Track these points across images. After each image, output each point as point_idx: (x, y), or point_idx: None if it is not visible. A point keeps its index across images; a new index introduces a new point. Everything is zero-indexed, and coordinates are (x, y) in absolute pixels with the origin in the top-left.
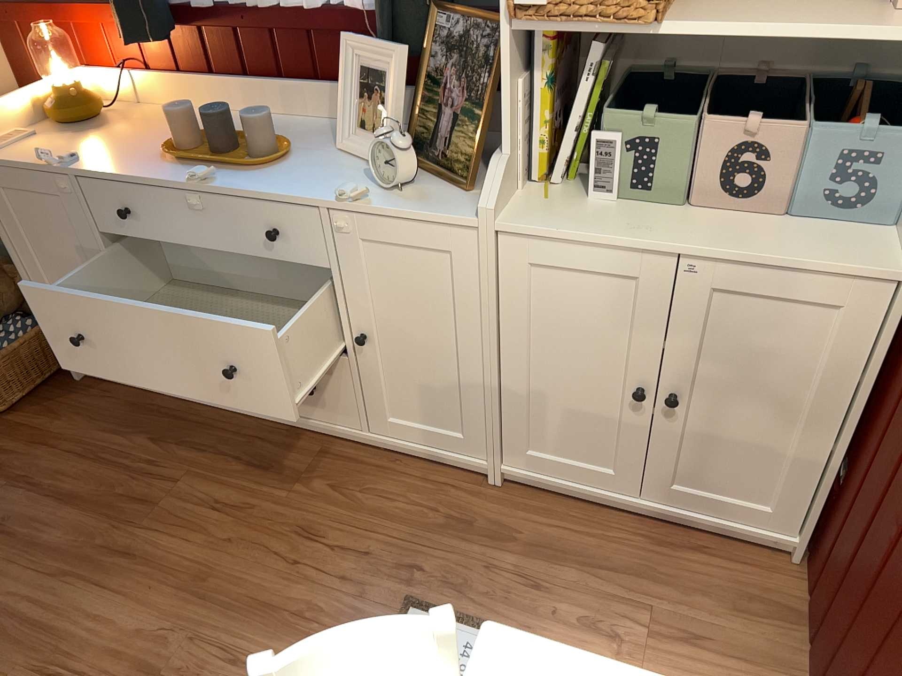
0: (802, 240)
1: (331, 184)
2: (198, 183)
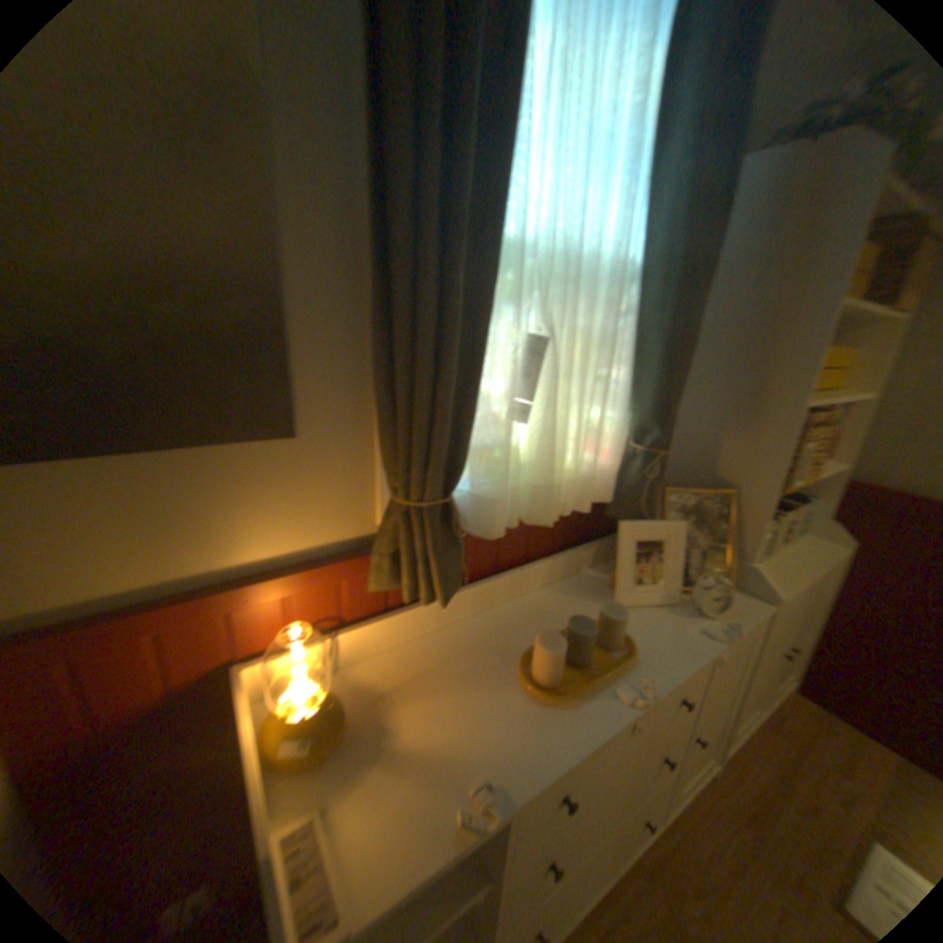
0: (812, 549)
1: (679, 634)
2: (649, 704)
